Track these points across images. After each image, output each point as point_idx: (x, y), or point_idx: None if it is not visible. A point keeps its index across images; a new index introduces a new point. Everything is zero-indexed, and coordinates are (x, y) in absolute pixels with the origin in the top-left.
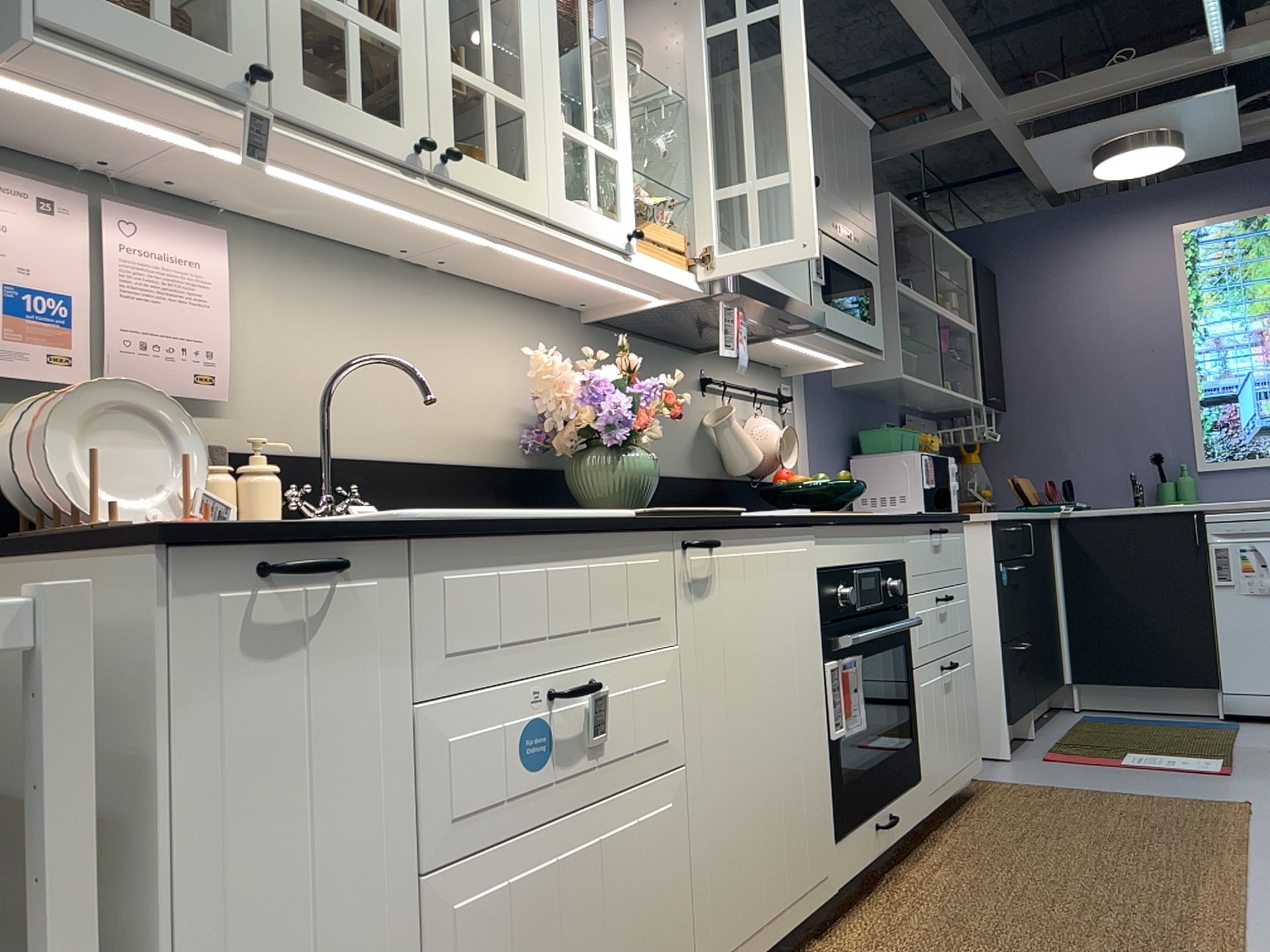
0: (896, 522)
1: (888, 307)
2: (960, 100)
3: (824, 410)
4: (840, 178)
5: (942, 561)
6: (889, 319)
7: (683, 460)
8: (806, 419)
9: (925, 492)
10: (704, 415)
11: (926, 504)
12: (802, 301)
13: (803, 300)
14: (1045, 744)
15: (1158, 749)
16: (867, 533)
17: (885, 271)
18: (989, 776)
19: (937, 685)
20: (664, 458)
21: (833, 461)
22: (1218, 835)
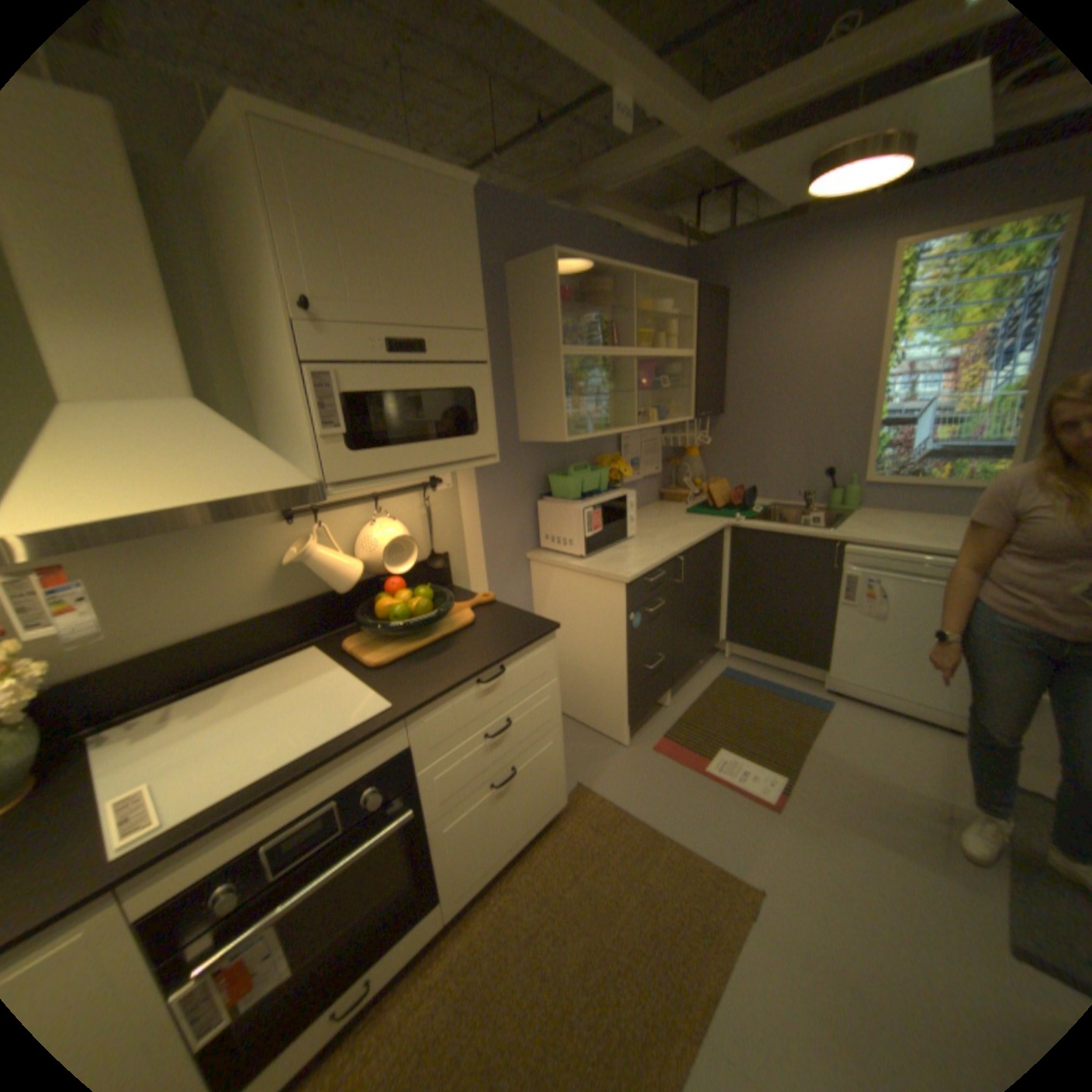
0: (370, 738)
1: (553, 372)
2: (627, 116)
3: (499, 469)
4: (386, 273)
5: (498, 696)
6: (554, 385)
7: (251, 601)
8: (470, 487)
9: (586, 539)
10: (286, 544)
11: (586, 549)
12: (263, 483)
13: (276, 475)
14: (669, 720)
15: (746, 748)
16: (296, 788)
17: (551, 334)
18: (593, 778)
19: (476, 810)
20: (212, 613)
21: (514, 508)
22: (696, 981)
